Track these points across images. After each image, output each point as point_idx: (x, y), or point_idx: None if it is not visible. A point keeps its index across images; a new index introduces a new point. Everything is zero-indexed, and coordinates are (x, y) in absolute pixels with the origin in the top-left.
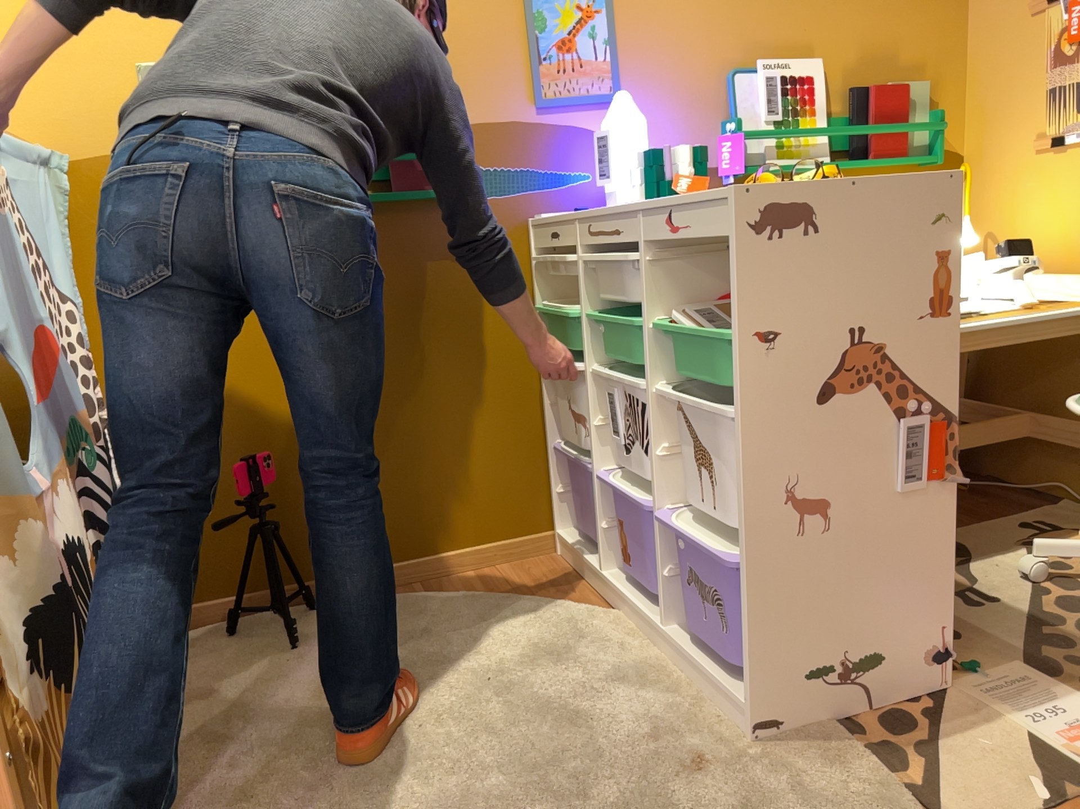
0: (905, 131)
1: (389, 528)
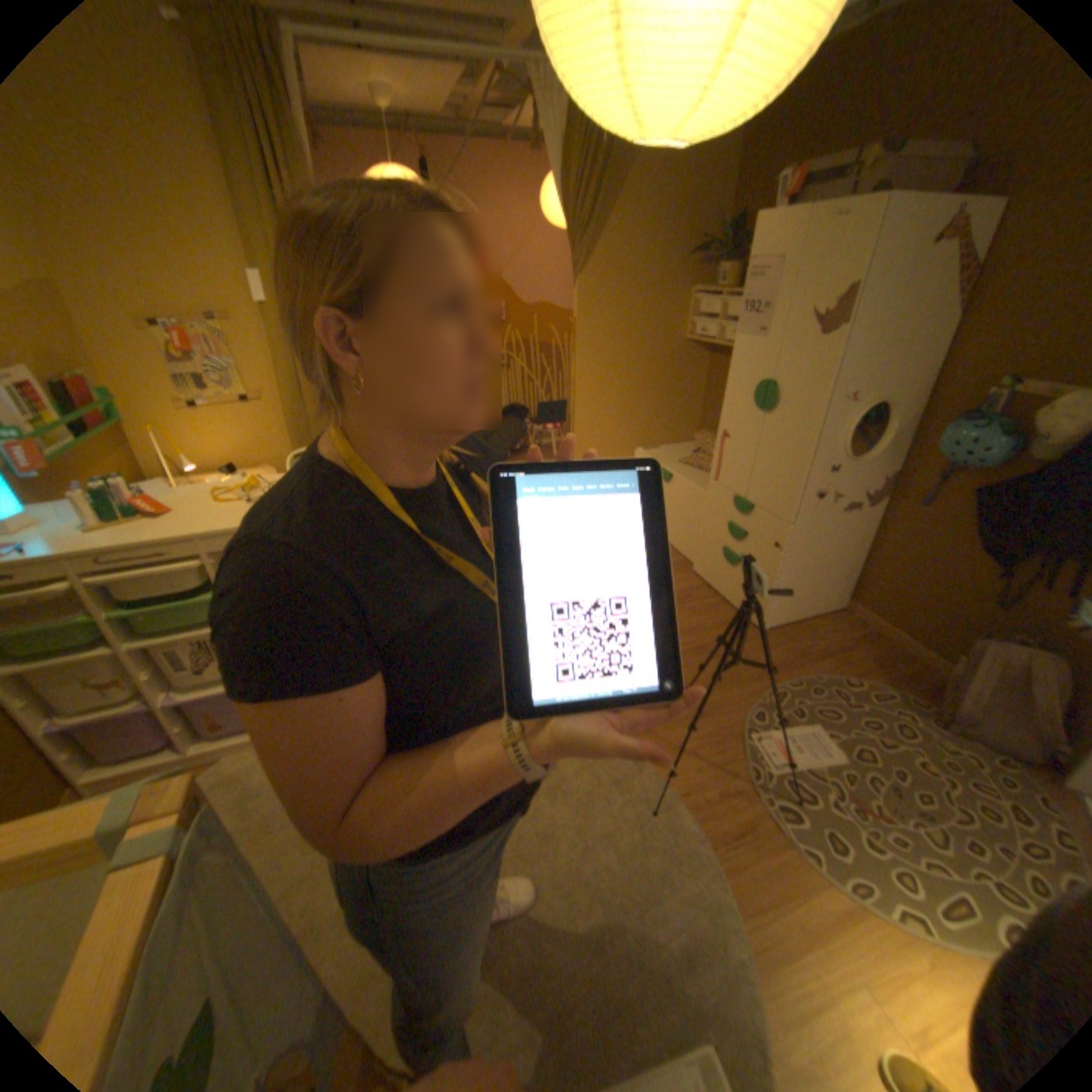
0: (96, 407)
1: None
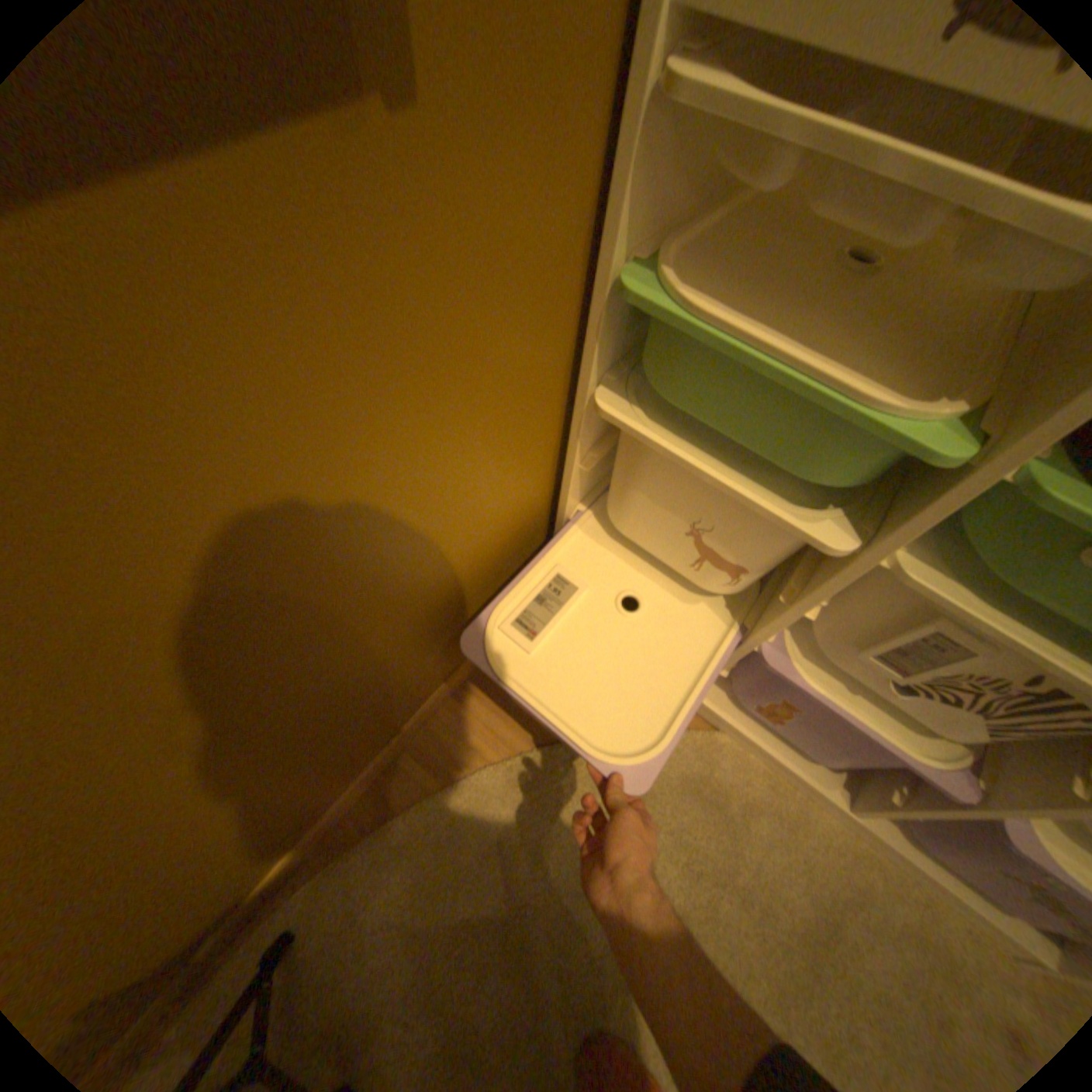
0: None
1: (346, 763)
